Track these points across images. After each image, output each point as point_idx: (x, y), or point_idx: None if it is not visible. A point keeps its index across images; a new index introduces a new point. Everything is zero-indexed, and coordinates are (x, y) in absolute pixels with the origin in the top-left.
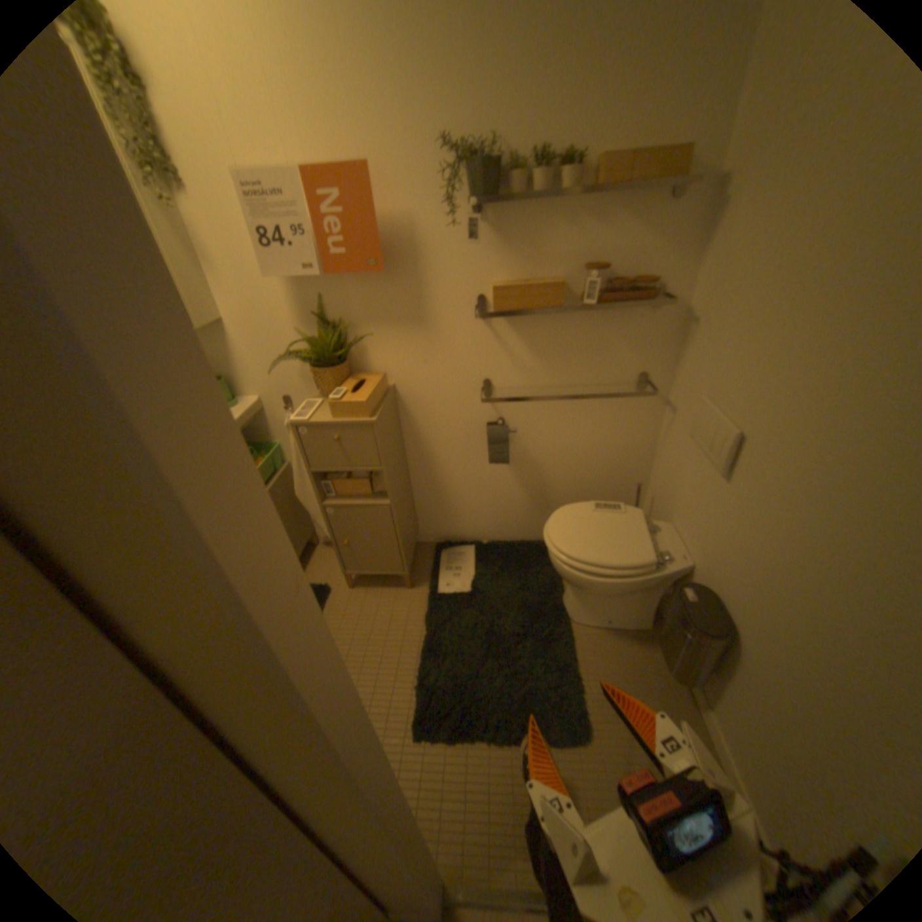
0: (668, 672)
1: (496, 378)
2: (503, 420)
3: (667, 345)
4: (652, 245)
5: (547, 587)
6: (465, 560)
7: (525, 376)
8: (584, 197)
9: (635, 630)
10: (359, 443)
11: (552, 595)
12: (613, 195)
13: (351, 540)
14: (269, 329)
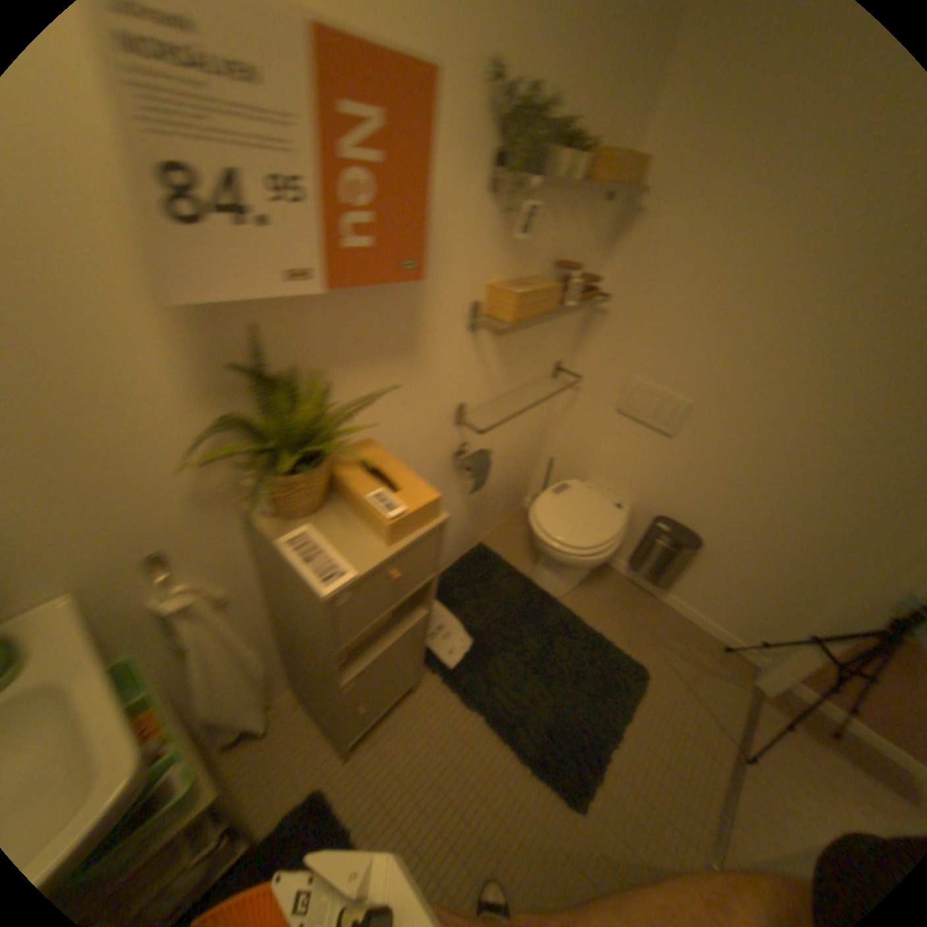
0: (626, 588)
1: (470, 398)
2: (467, 444)
3: (575, 334)
4: (590, 243)
5: (520, 585)
6: (436, 614)
7: (493, 389)
8: (569, 187)
9: (589, 574)
10: (419, 557)
11: (530, 590)
12: (584, 189)
13: (367, 698)
14: (111, 418)
